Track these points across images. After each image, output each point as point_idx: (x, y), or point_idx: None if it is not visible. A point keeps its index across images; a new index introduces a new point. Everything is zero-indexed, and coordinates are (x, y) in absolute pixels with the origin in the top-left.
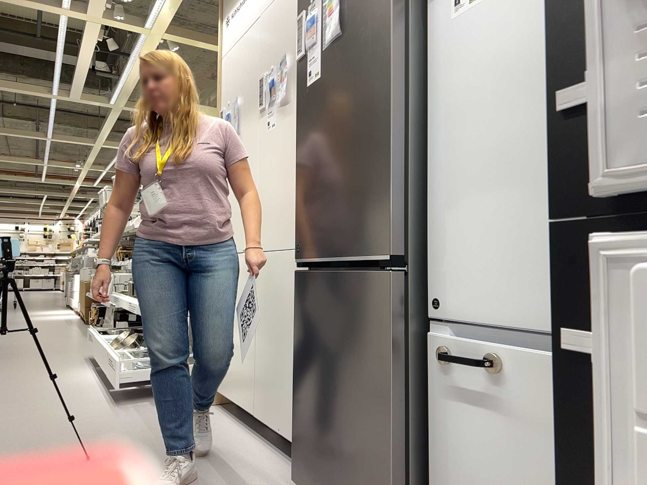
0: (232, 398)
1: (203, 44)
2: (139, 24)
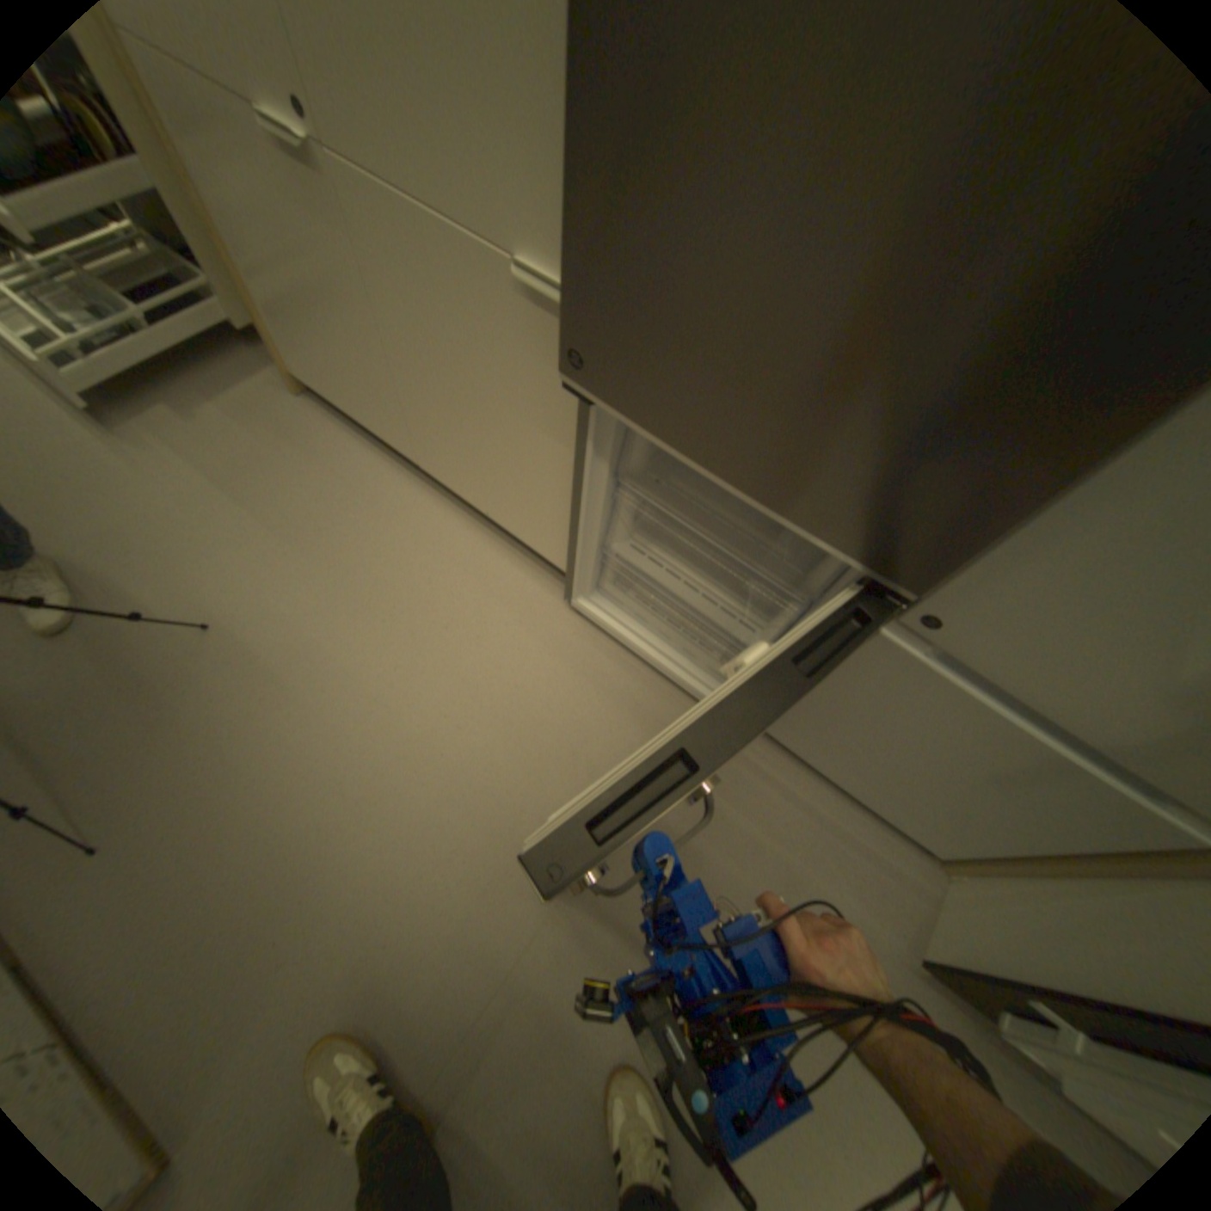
0: (347, 411)
1: None
2: None
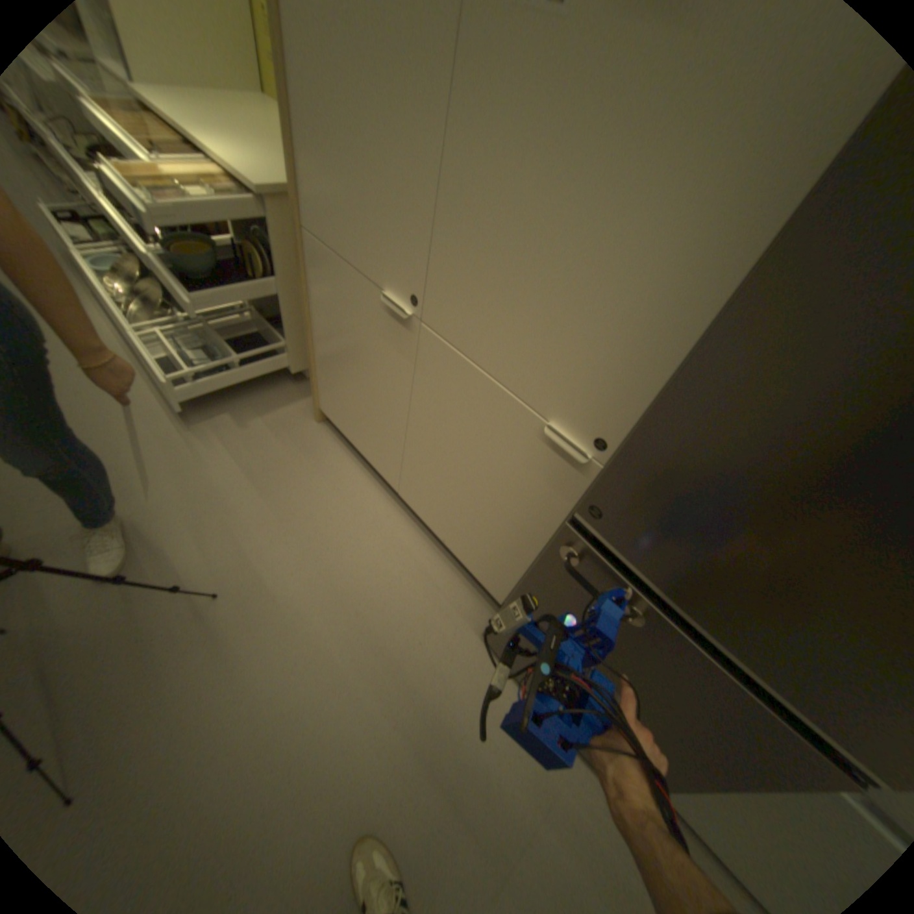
0: (354, 443)
1: None
2: None
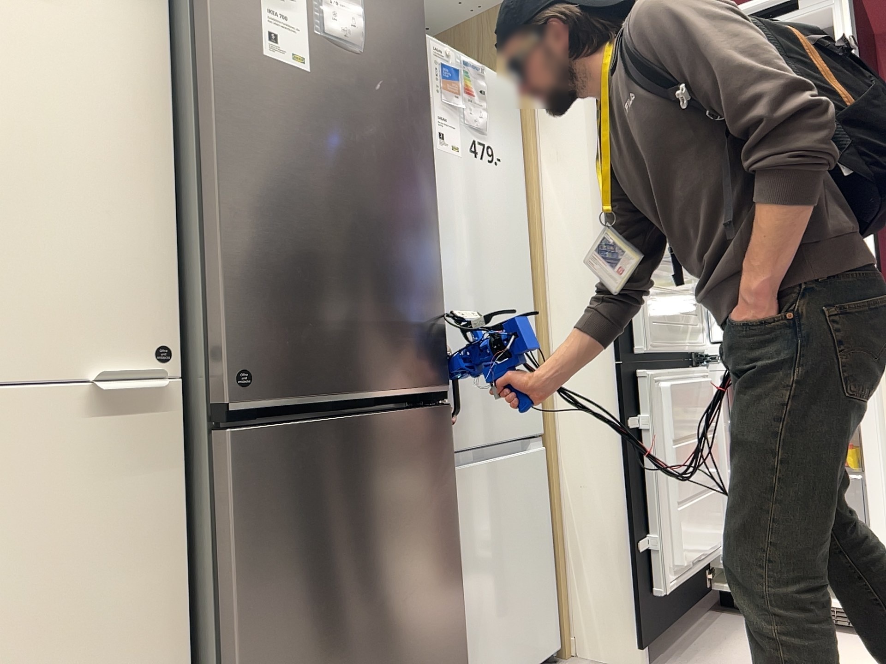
0: None
1: None
2: None
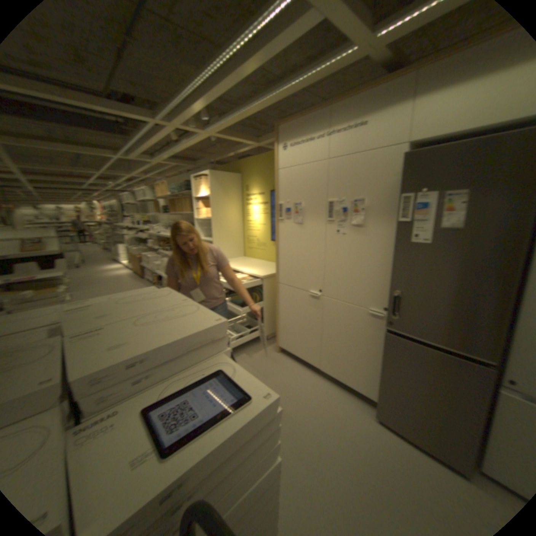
0: (298, 355)
1: (236, 138)
2: (202, 127)
